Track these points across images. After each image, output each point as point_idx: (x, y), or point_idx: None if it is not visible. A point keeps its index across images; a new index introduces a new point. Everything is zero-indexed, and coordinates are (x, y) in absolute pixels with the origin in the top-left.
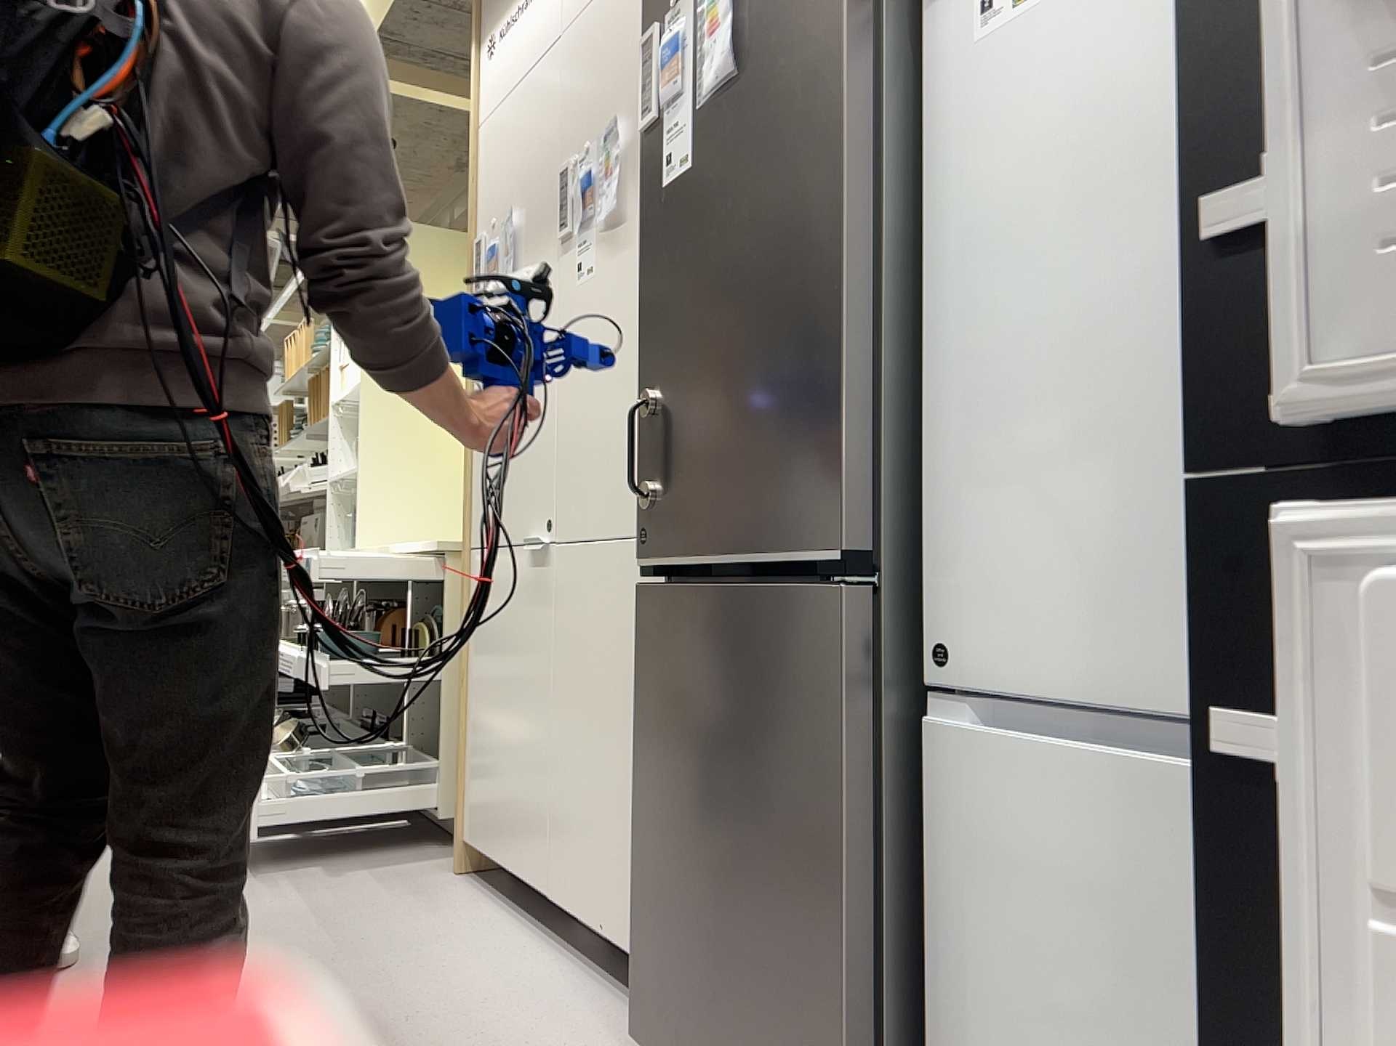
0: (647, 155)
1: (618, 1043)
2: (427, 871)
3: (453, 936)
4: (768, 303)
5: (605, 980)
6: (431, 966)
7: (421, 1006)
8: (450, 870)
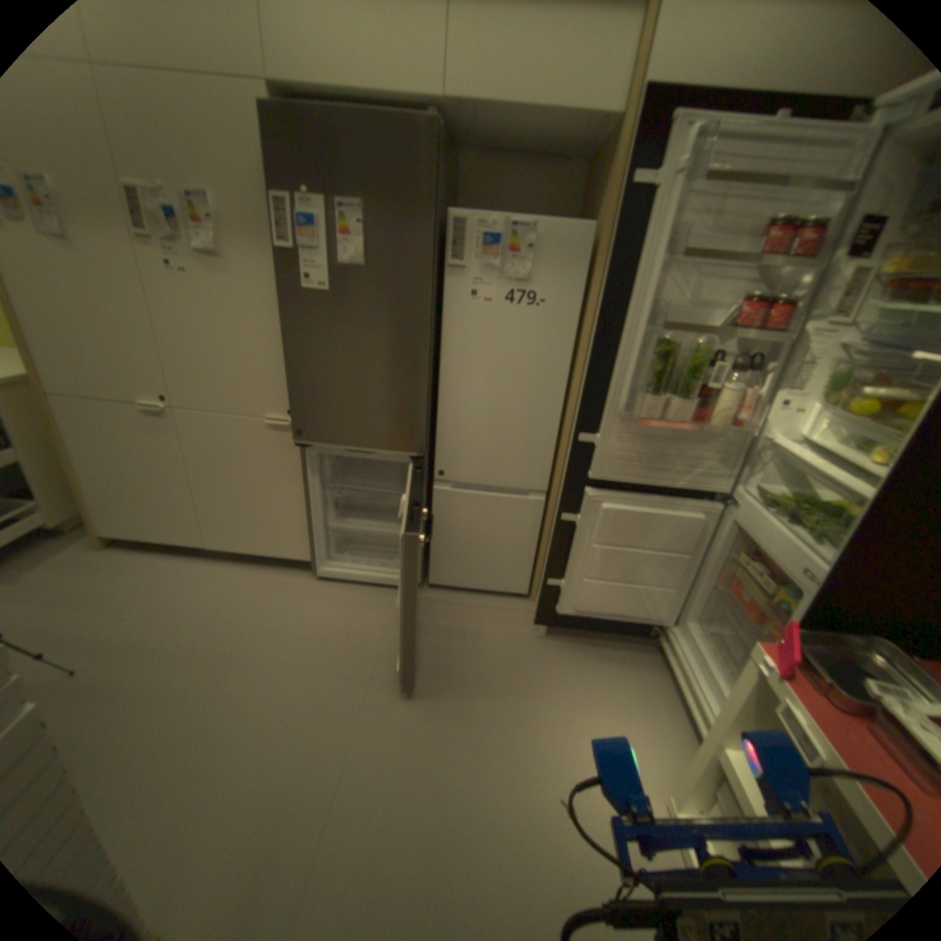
0: (281, 263)
1: (294, 585)
2: (75, 558)
3: (159, 581)
4: (385, 370)
5: (255, 567)
6: (174, 597)
7: (203, 613)
8: (90, 552)
